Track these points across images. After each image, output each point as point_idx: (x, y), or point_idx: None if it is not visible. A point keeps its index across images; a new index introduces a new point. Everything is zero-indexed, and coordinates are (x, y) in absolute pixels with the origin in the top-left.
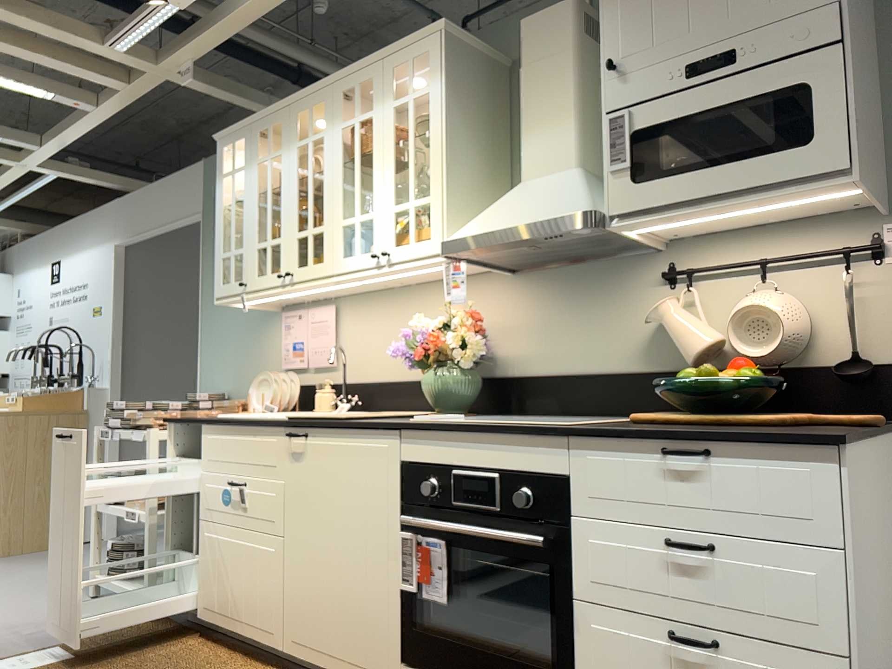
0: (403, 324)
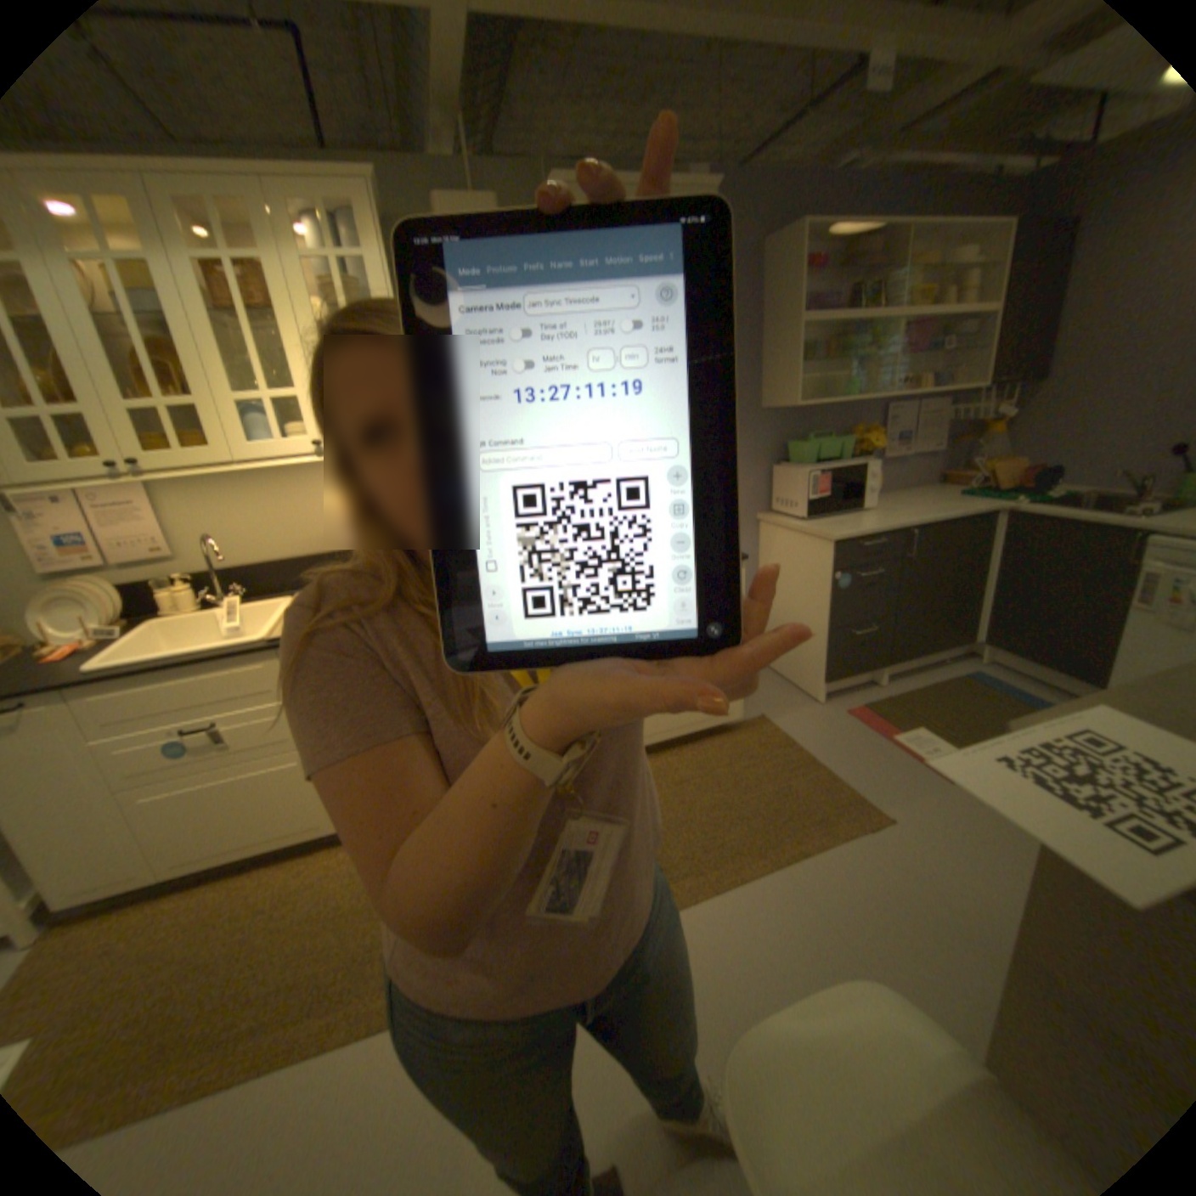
0: (284, 498)
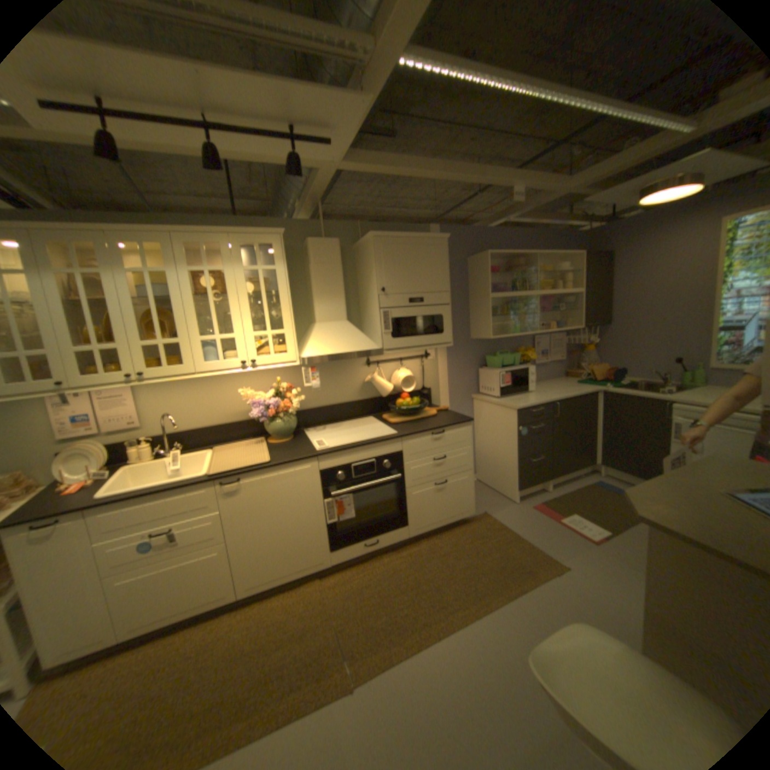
0: (211, 391)
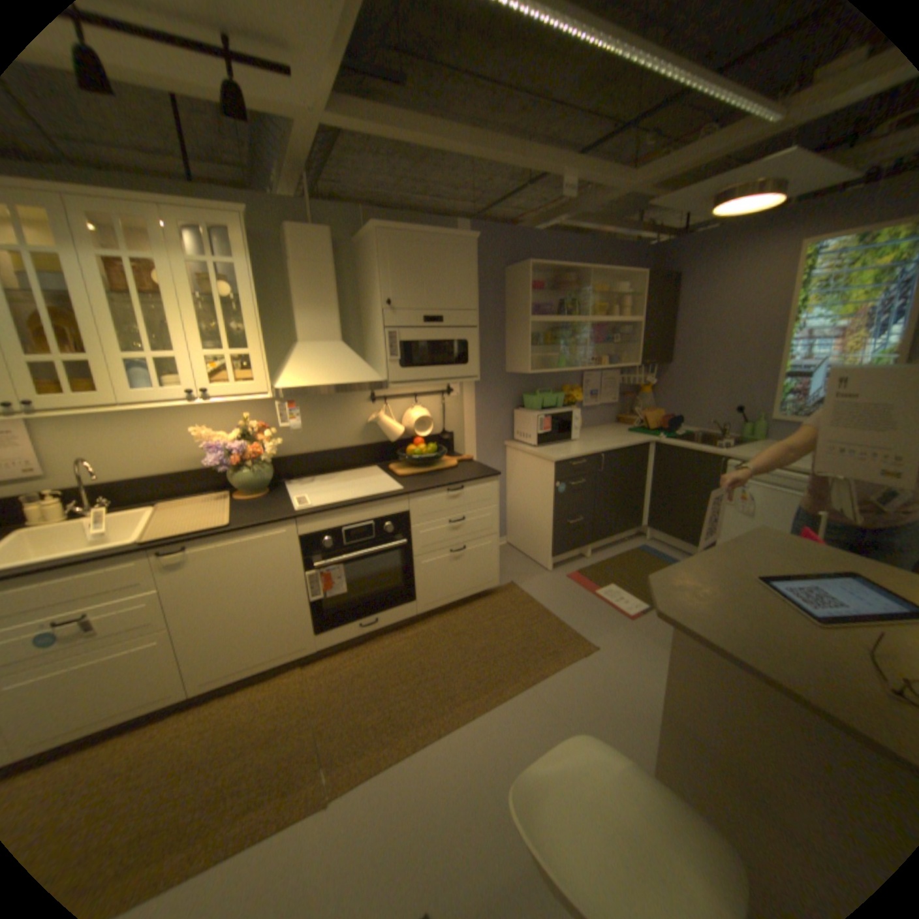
0: (149, 428)
